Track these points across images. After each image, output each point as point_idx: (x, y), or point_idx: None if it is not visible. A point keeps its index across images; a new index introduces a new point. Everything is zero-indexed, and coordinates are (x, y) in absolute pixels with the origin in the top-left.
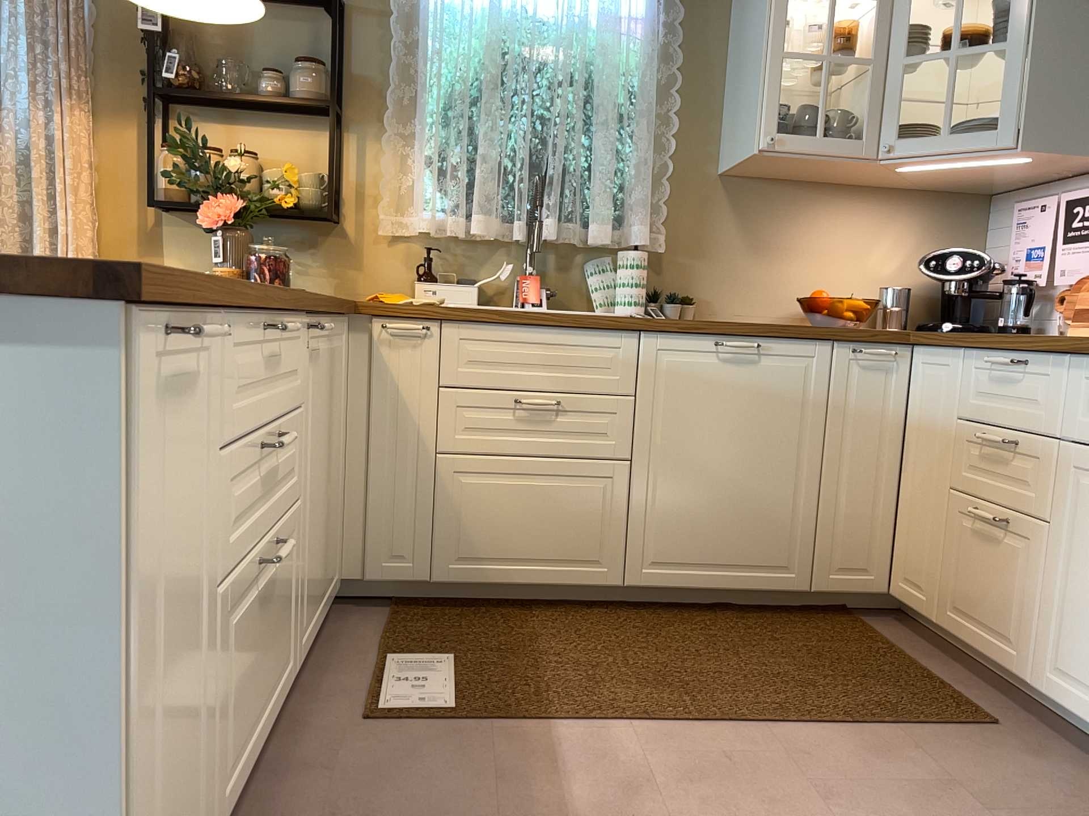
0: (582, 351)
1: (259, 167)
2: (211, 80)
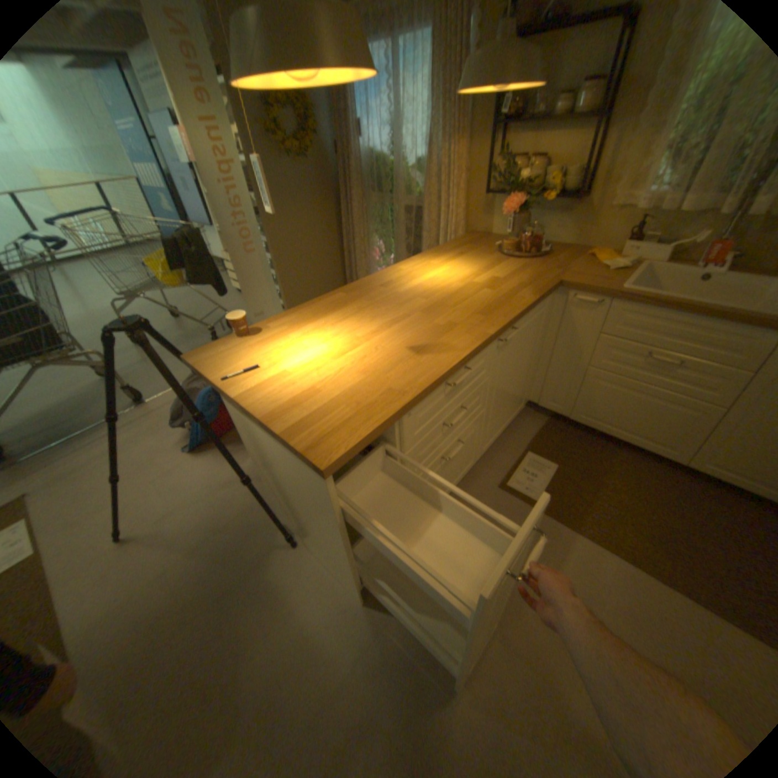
0: (719, 334)
1: (546, 159)
2: (529, 100)
